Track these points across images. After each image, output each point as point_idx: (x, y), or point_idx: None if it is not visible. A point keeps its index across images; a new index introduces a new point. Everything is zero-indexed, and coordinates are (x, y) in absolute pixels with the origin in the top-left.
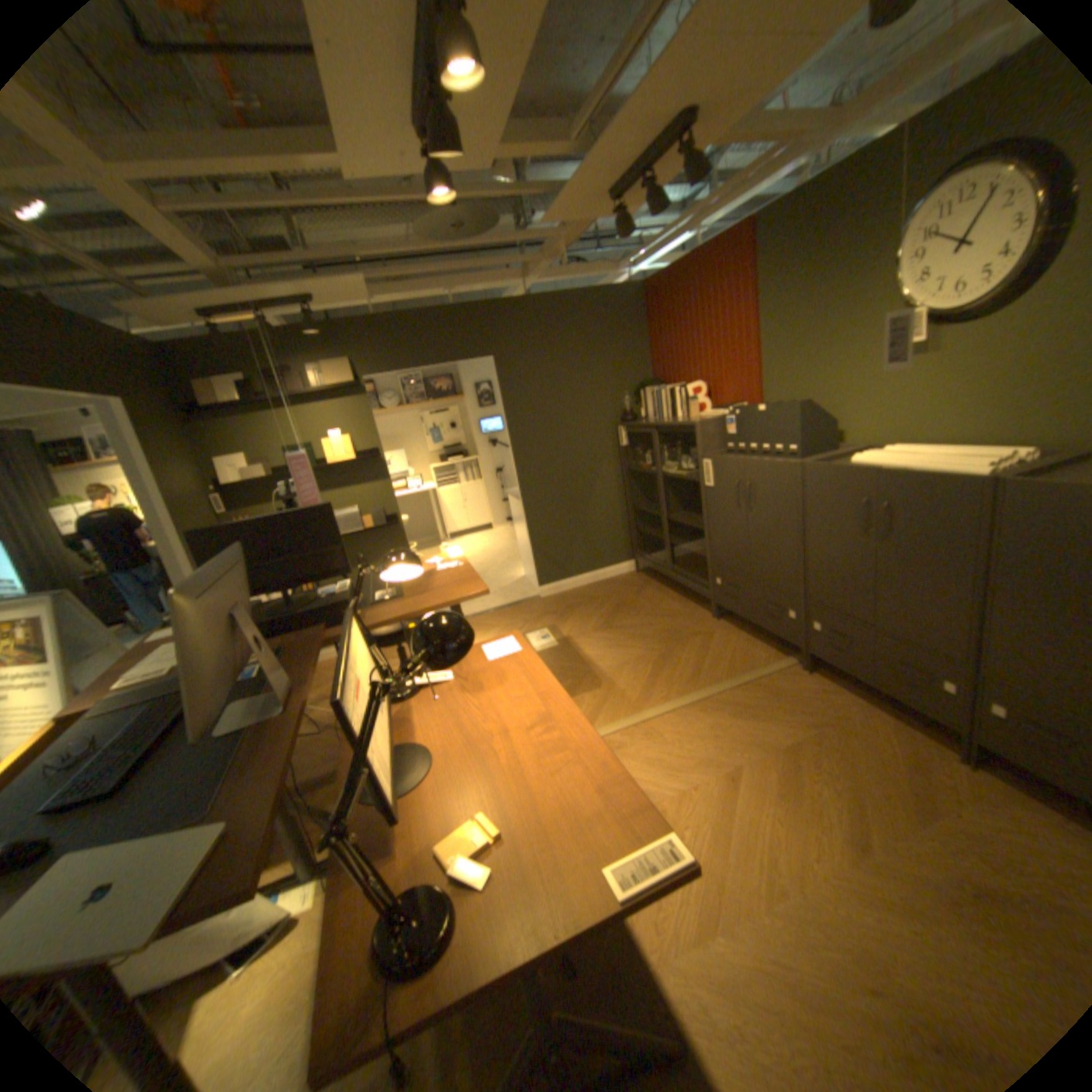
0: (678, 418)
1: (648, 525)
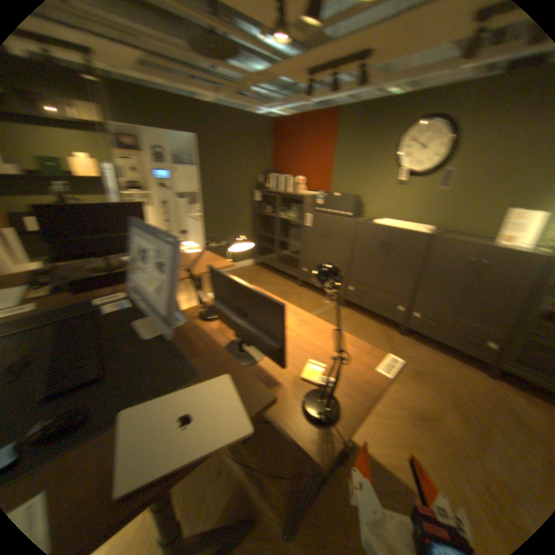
0: (291, 192)
1: (264, 243)
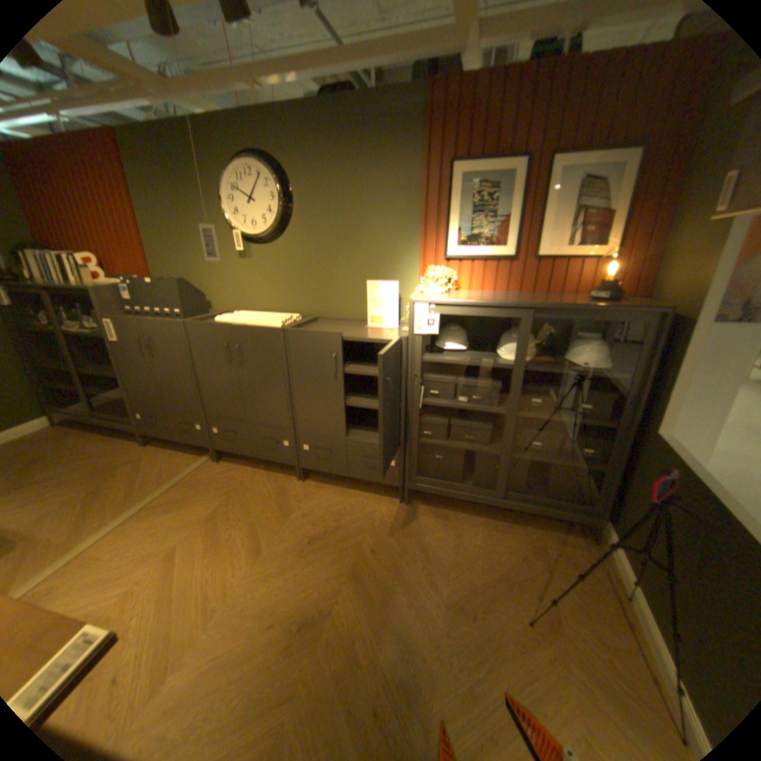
0: (72, 283)
1: (58, 381)
